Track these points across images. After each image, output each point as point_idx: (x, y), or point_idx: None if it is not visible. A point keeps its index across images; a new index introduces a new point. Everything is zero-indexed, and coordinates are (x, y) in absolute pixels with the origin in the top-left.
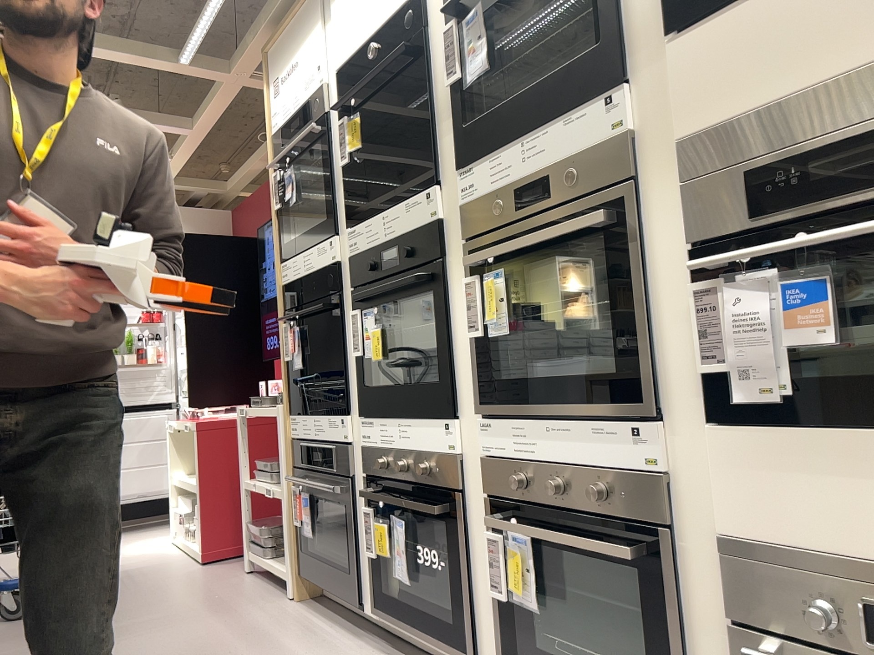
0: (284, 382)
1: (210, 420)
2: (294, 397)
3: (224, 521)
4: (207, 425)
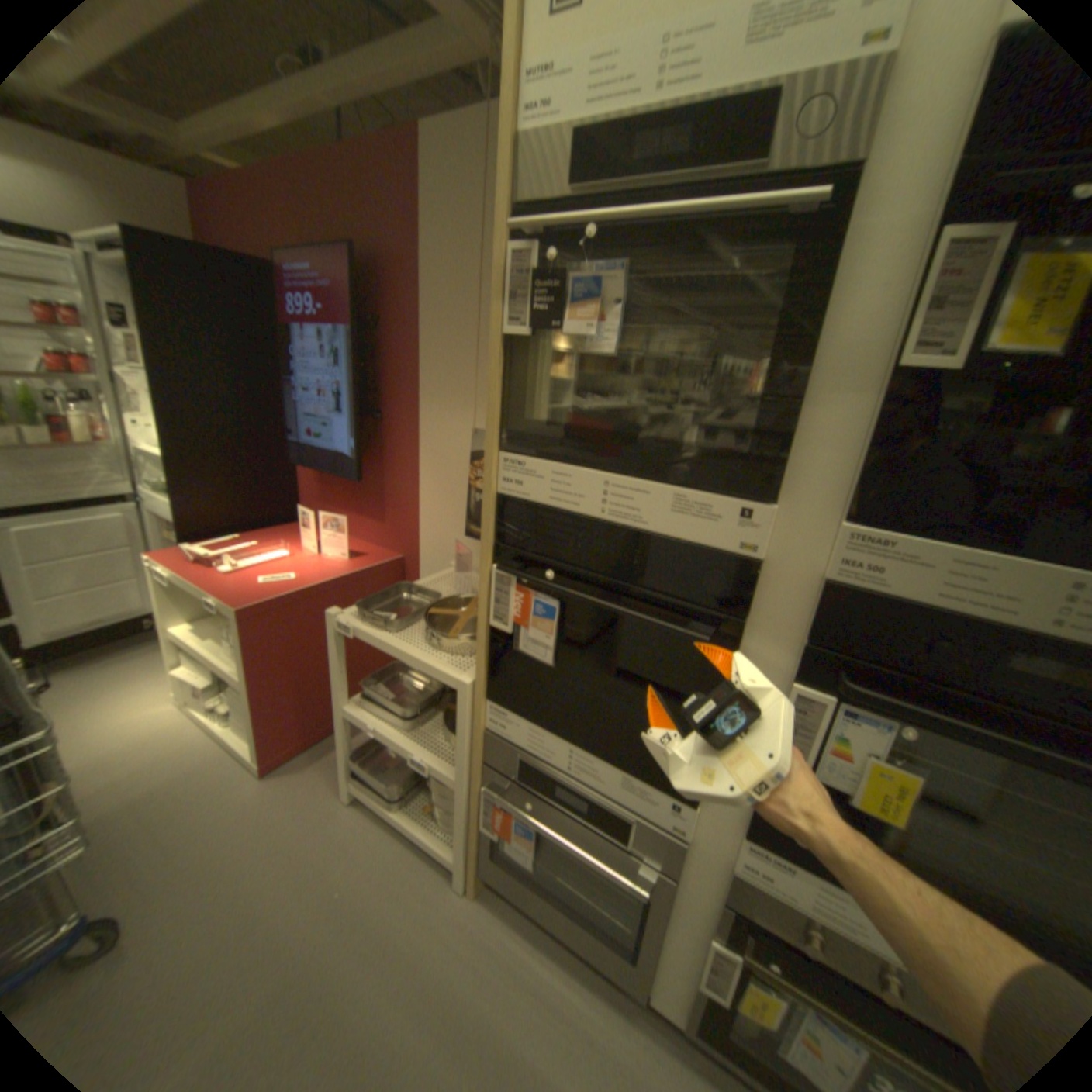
0: (487, 654)
1: (258, 601)
2: (496, 671)
3: (288, 722)
4: (255, 612)
